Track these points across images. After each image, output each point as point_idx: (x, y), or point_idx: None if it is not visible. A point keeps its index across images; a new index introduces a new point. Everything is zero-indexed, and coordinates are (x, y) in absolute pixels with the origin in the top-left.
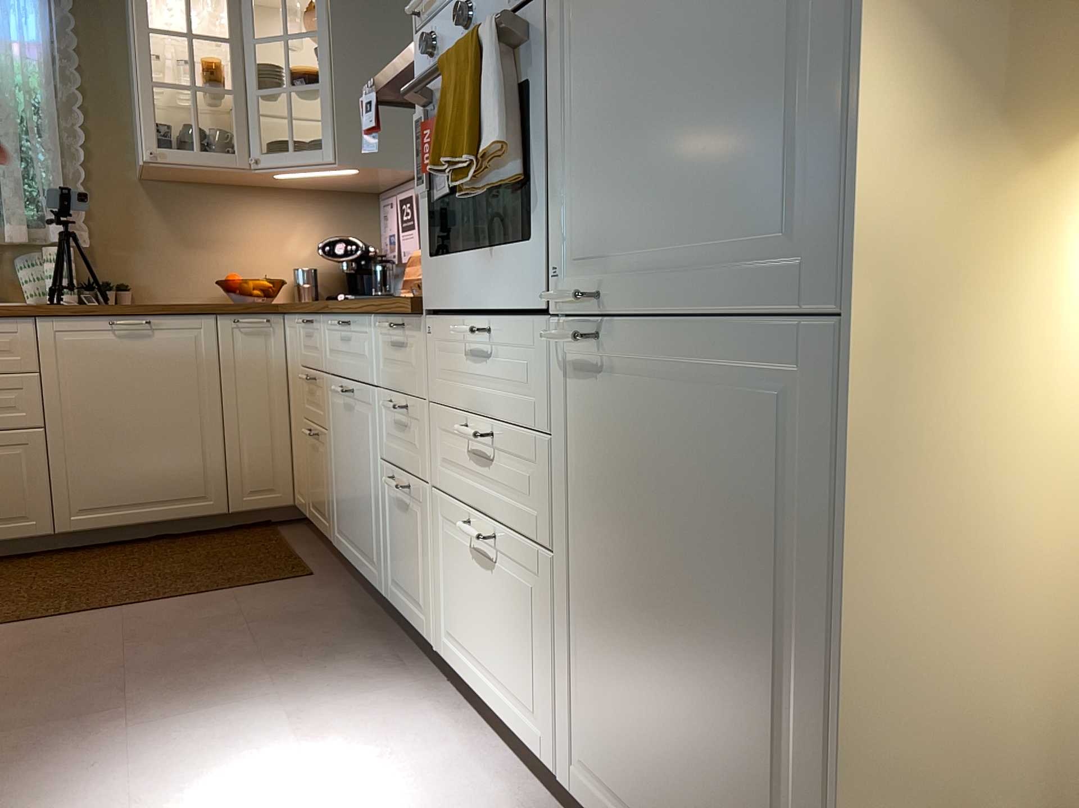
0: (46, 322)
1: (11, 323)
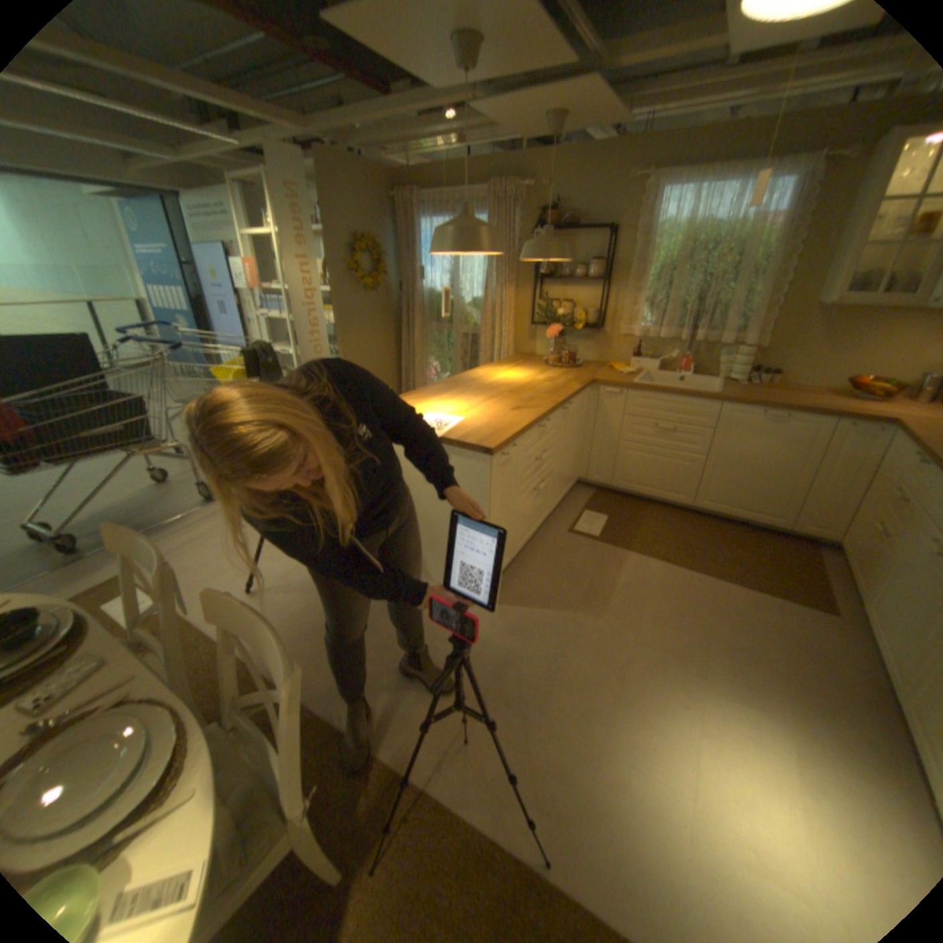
0: (727, 405)
1: (708, 403)
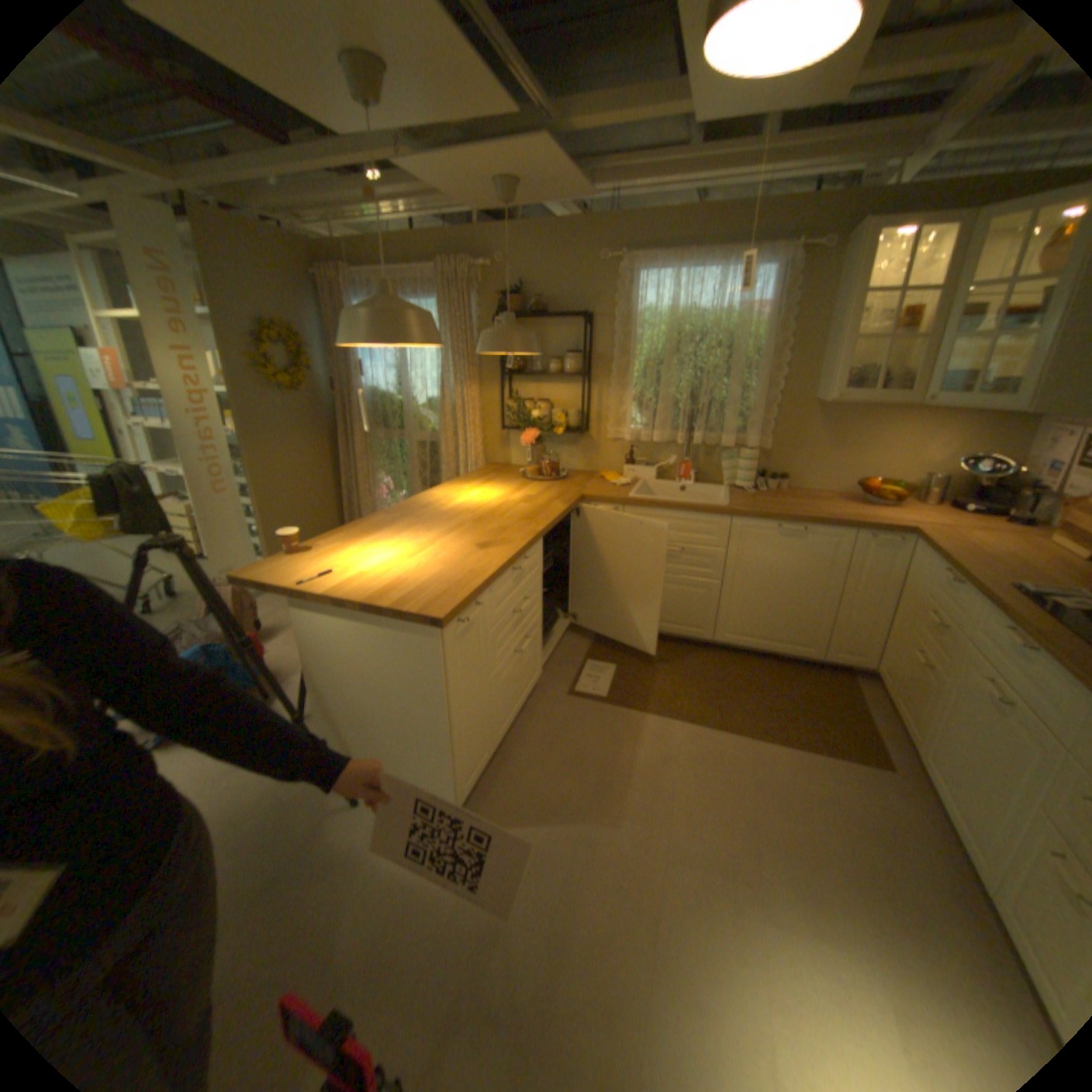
0: (737, 520)
1: (717, 518)
